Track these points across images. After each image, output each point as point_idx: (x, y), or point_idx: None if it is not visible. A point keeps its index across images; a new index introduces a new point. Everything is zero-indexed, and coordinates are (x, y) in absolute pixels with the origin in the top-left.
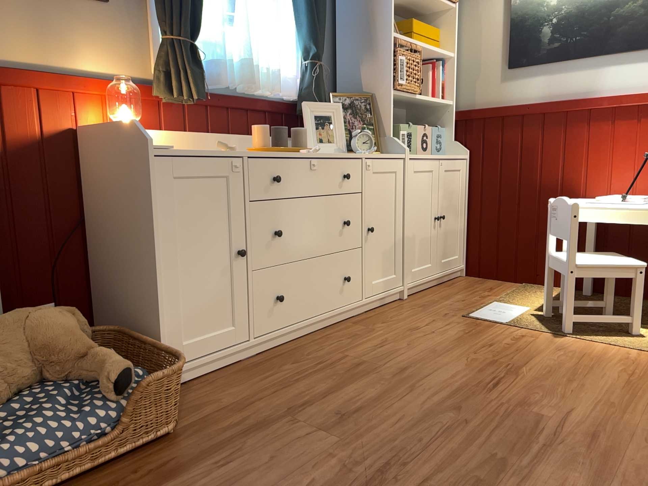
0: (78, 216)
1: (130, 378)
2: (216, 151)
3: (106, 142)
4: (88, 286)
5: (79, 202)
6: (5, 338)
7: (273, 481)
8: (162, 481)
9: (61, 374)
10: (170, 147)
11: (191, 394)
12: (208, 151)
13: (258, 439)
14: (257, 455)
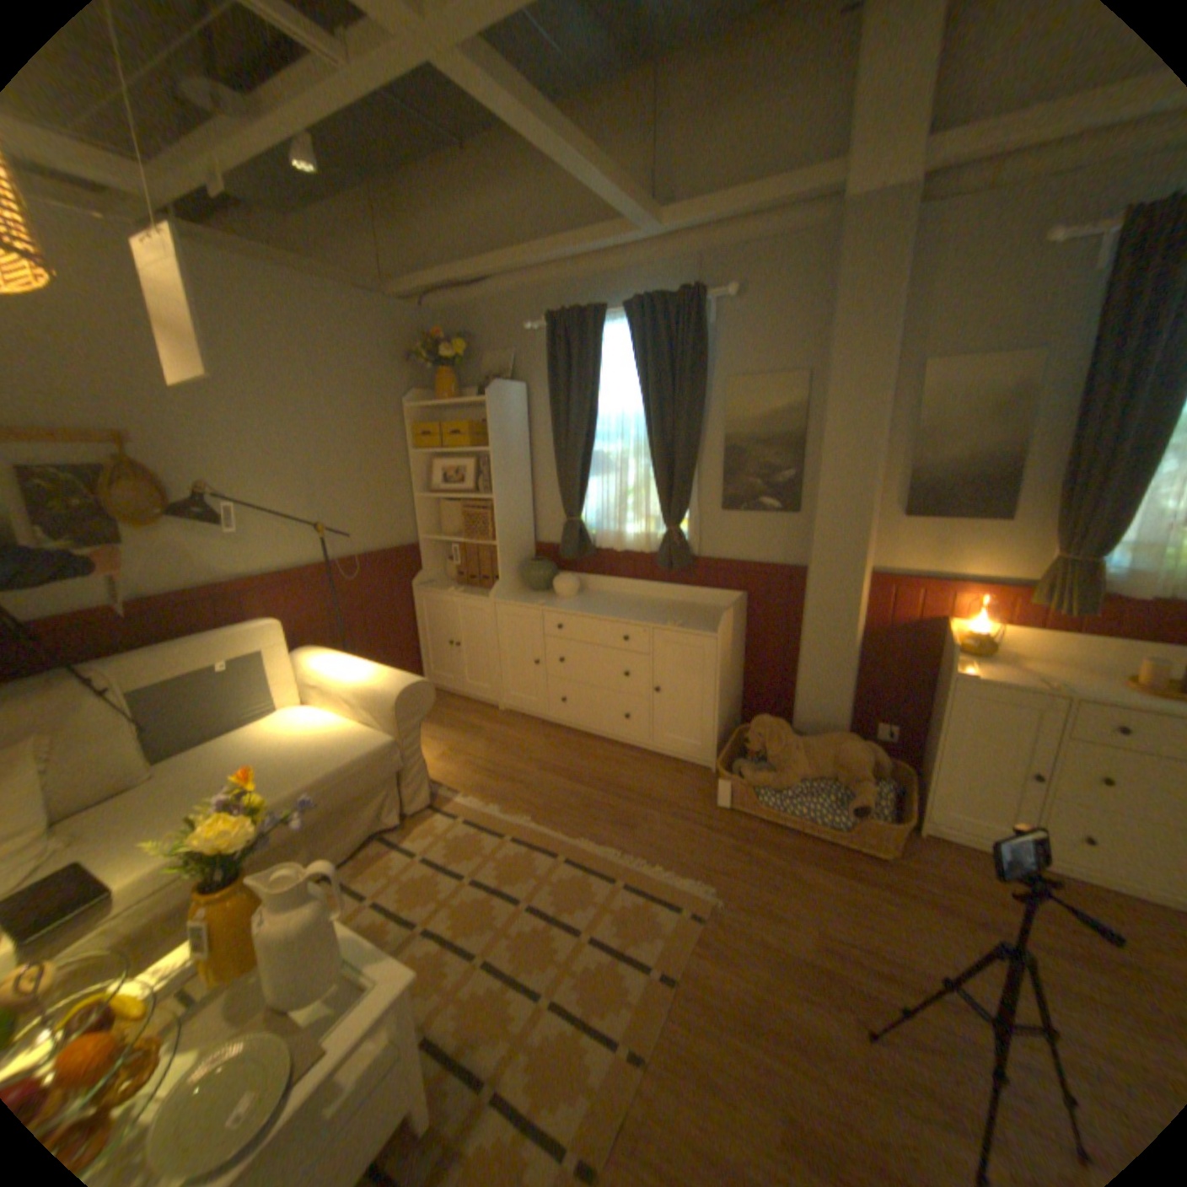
0: (934, 678)
1: (871, 813)
2: (1046, 683)
3: (950, 645)
4: (927, 727)
5: (938, 669)
6: (827, 748)
7: (902, 937)
8: (854, 878)
9: (847, 784)
10: (980, 675)
11: (939, 852)
12: (1036, 682)
13: (933, 914)
14: (917, 920)
